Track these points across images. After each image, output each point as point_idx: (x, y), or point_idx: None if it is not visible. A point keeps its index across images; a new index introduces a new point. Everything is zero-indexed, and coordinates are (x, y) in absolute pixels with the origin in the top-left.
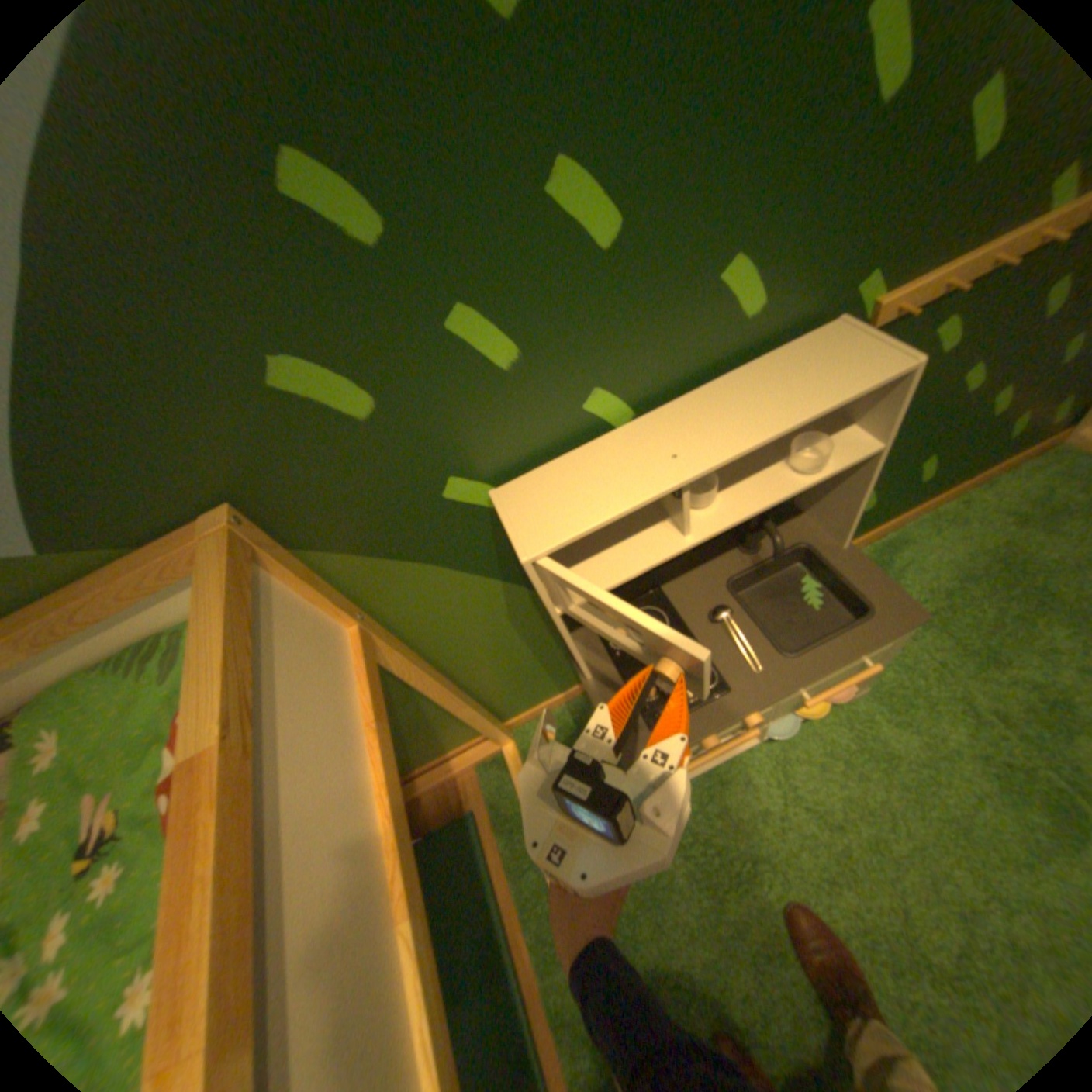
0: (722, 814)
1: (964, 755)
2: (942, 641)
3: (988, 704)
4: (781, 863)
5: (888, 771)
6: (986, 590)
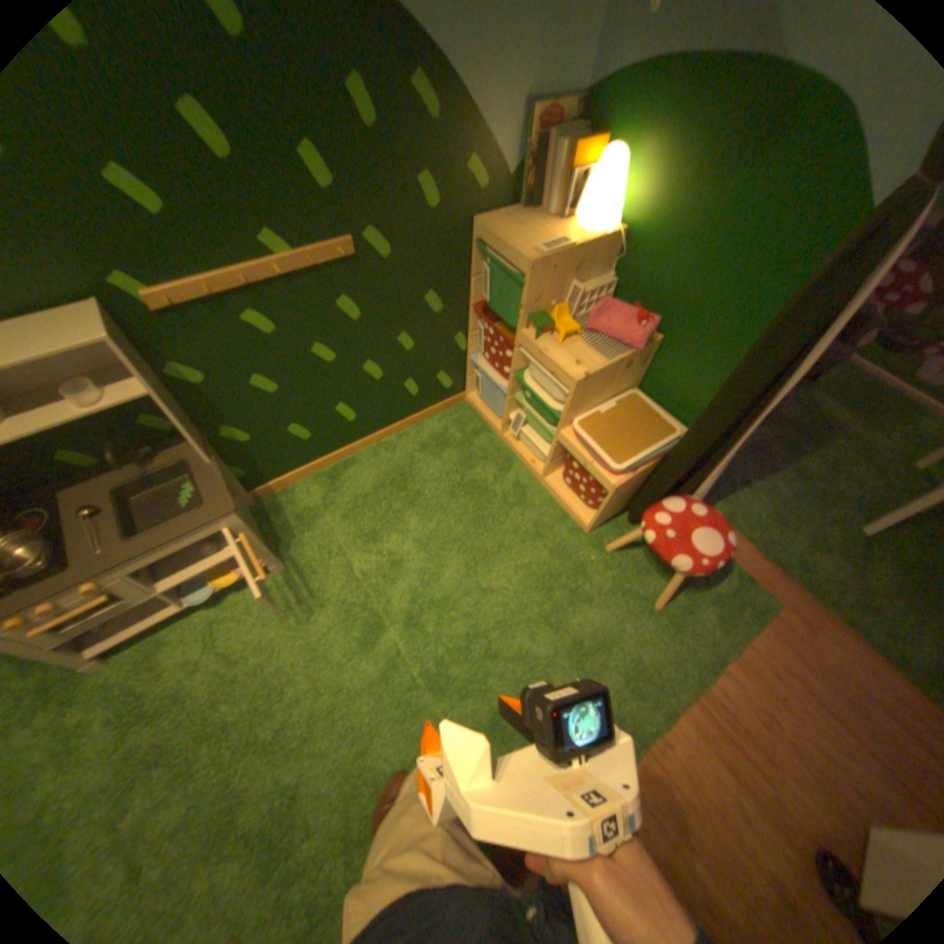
0: (151, 669)
1: (332, 601)
2: (350, 528)
3: (359, 567)
4: (184, 696)
5: (283, 618)
6: (388, 493)
